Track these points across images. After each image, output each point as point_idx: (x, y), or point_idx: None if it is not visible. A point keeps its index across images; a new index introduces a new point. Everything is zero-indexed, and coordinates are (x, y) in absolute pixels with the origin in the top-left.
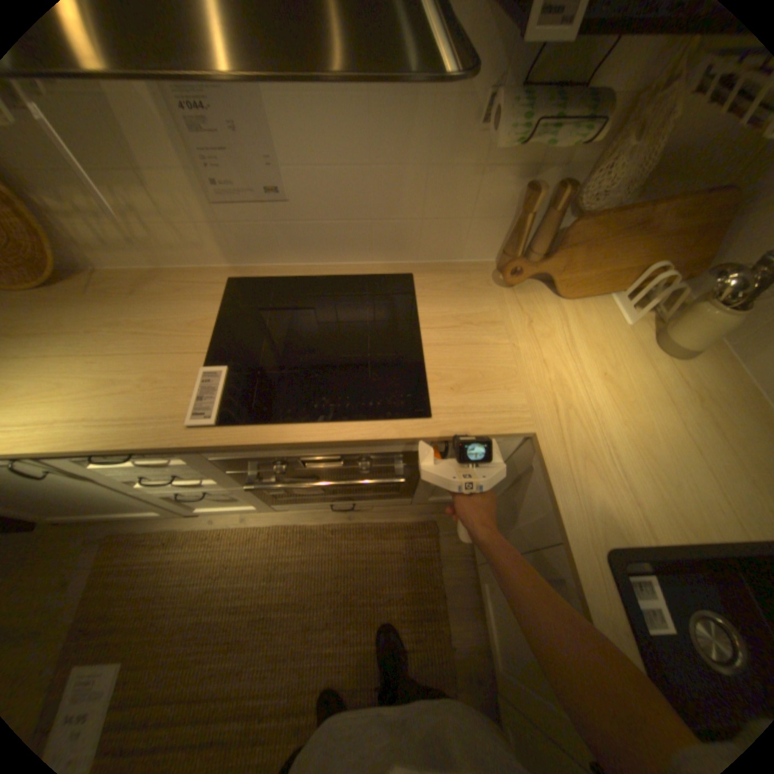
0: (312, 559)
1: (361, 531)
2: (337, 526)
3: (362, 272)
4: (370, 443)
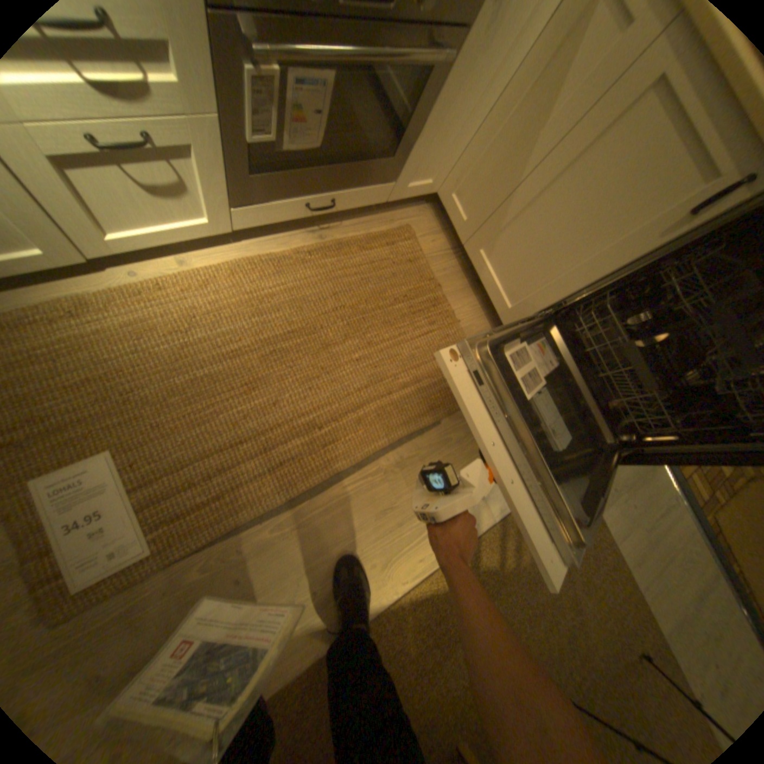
0: (300, 283)
1: (341, 245)
2: (311, 247)
3: None
4: None
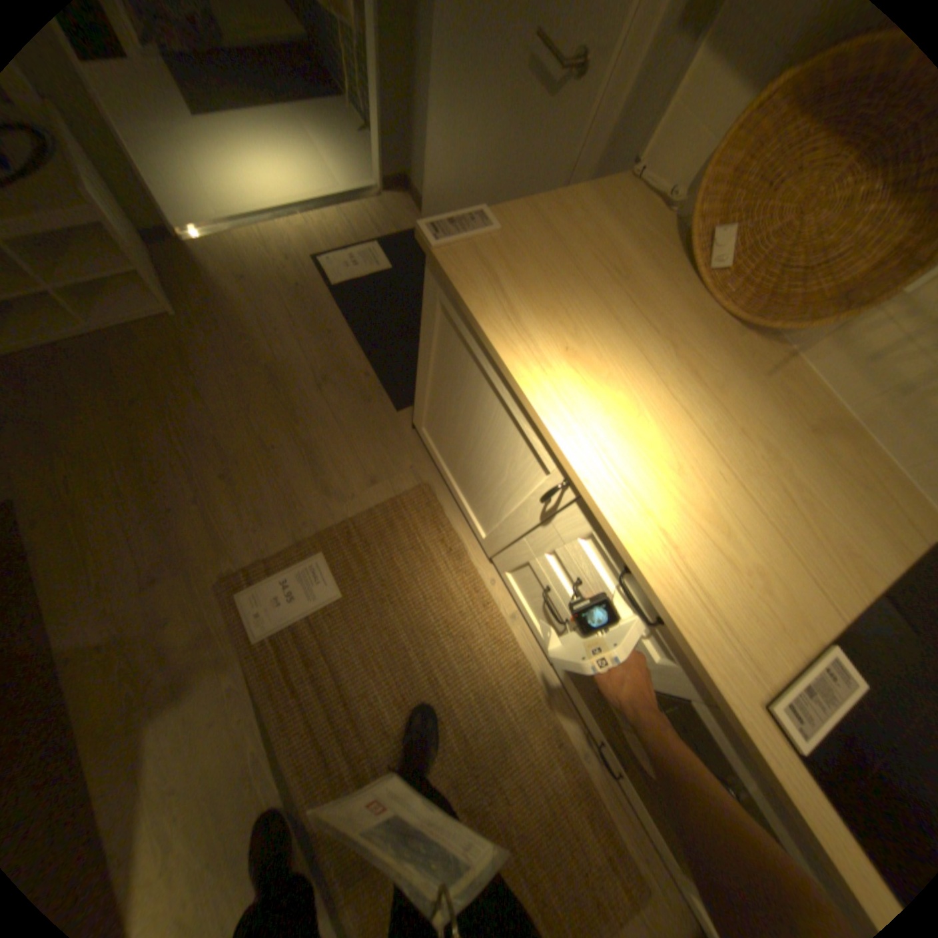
0: (522, 742)
1: (584, 789)
2: (570, 748)
3: None
4: None
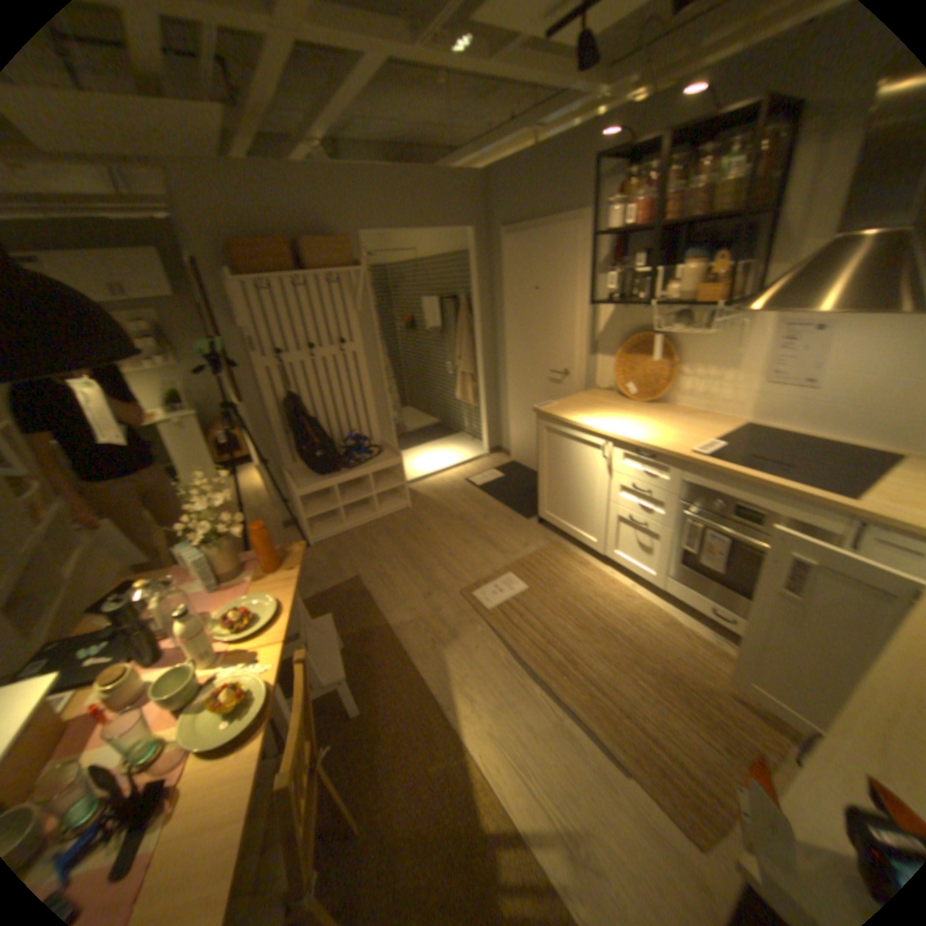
0: (669, 638)
1: (726, 657)
2: (705, 639)
3: (856, 449)
4: (798, 494)
